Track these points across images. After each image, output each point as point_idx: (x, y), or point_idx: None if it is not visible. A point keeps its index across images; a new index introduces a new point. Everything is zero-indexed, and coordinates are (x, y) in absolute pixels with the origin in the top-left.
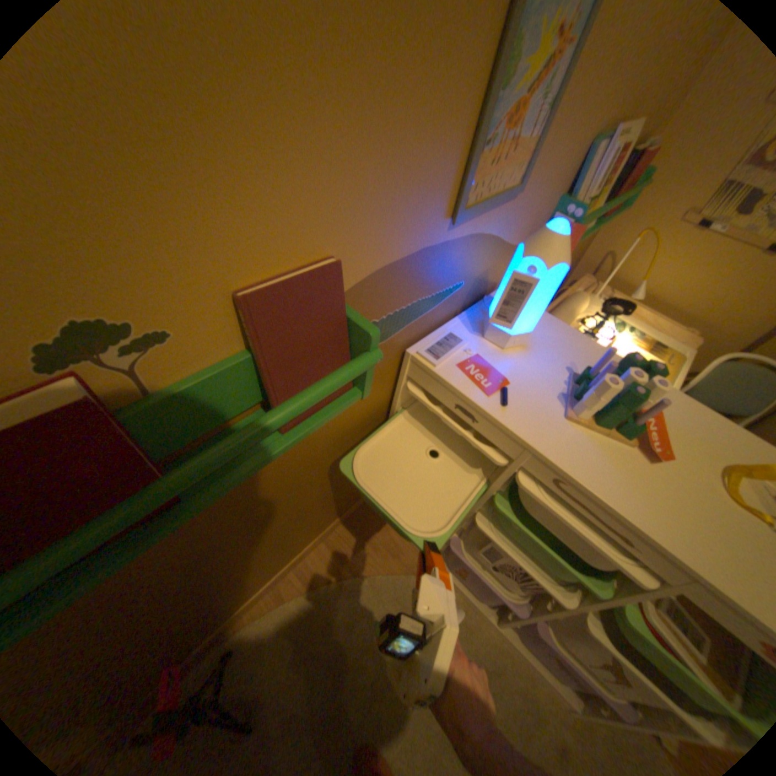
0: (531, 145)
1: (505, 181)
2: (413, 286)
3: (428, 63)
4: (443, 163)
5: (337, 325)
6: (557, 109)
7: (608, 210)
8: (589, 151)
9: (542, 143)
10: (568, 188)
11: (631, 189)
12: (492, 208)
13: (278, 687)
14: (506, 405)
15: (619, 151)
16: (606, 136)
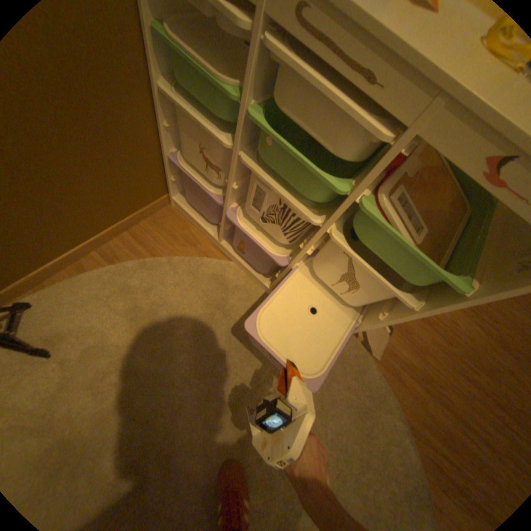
0: None
1: None
2: None
3: None
4: None
5: None
6: None
7: None
8: None
9: None
10: None
11: None
12: None
13: (78, 328)
14: None
15: None
16: None
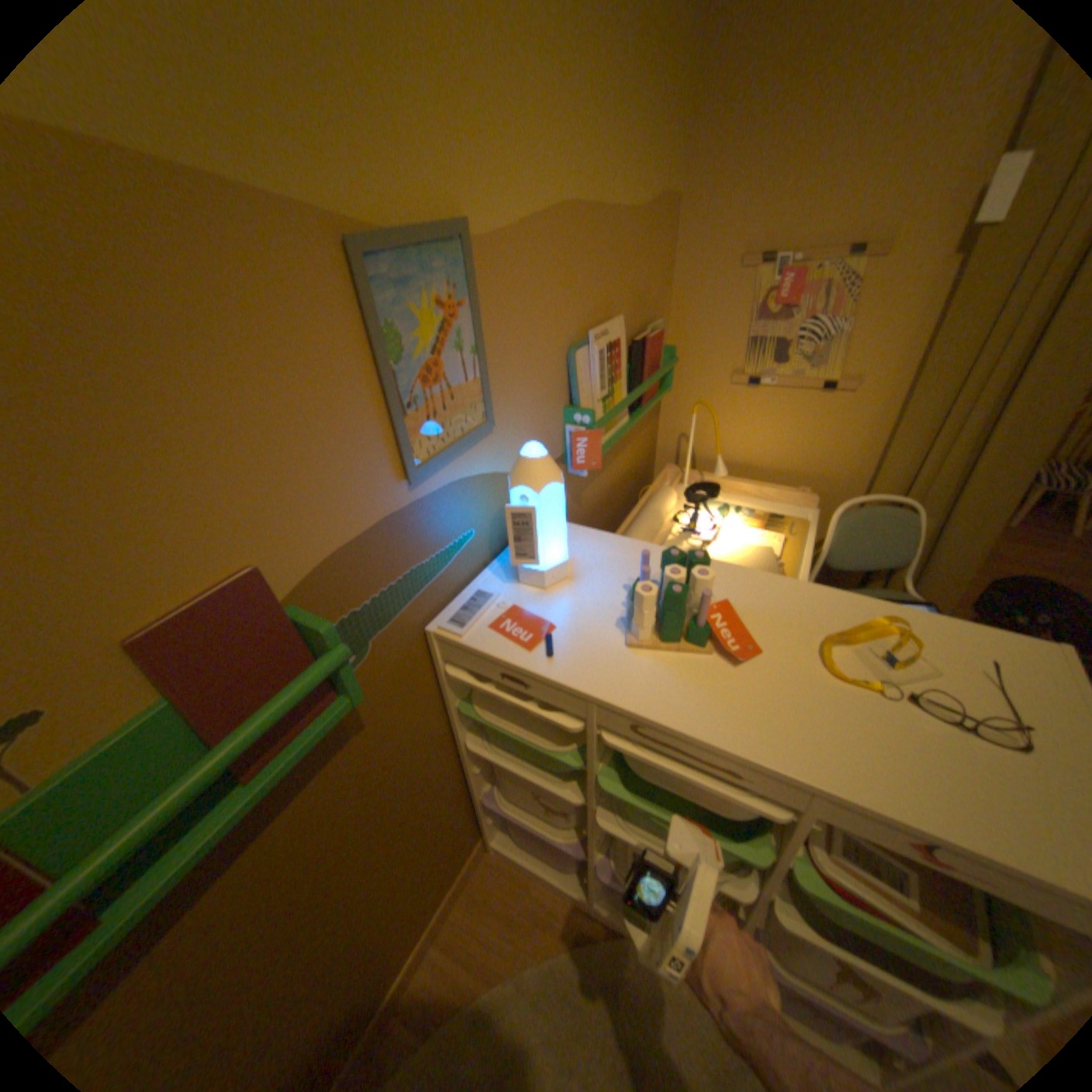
0: (472, 389)
1: (459, 427)
2: (392, 560)
3: (286, 382)
4: (358, 442)
5: (280, 636)
6: (483, 354)
7: (625, 406)
8: (568, 363)
9: (486, 383)
10: (566, 401)
11: (656, 374)
12: (461, 453)
13: None
14: (552, 655)
15: (603, 353)
16: (578, 347)
